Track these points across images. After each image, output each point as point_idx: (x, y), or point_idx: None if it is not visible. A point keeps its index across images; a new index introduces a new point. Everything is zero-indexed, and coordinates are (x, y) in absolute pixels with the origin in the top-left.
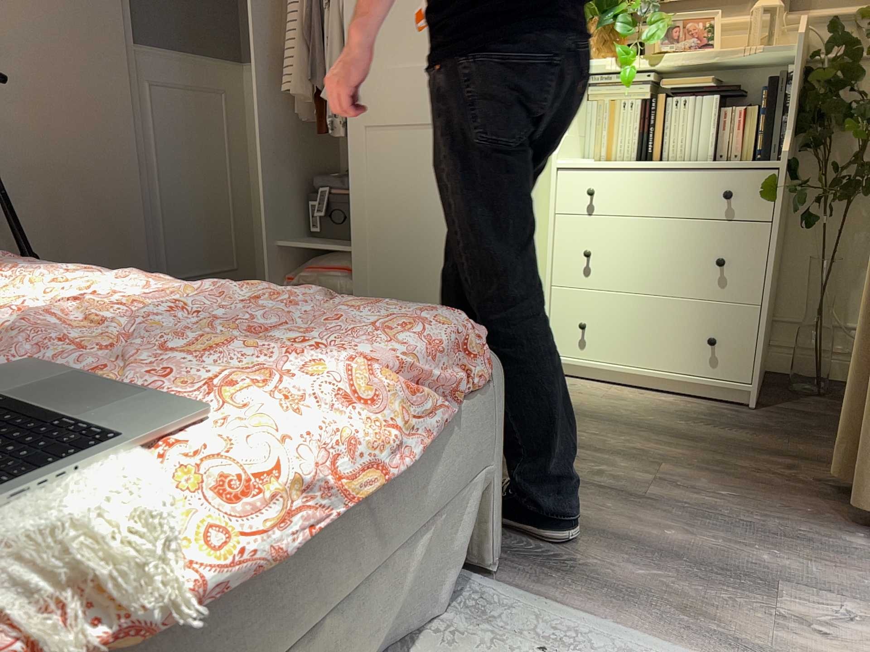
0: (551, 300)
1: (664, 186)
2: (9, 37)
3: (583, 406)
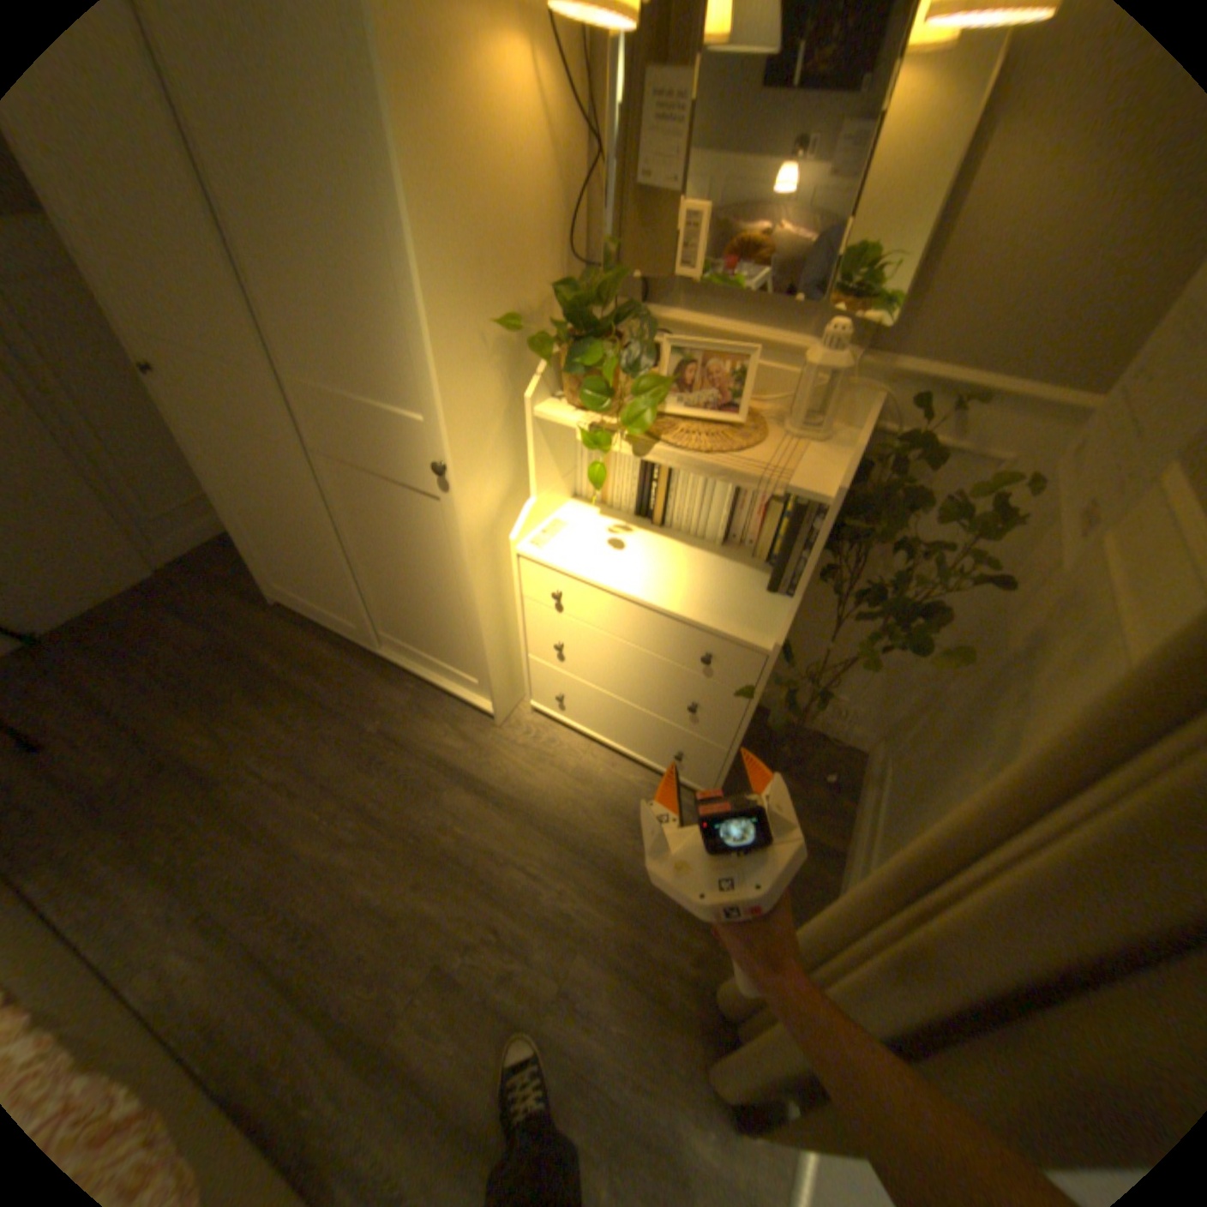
0: (528, 664)
1: (638, 618)
2: None
3: (546, 795)
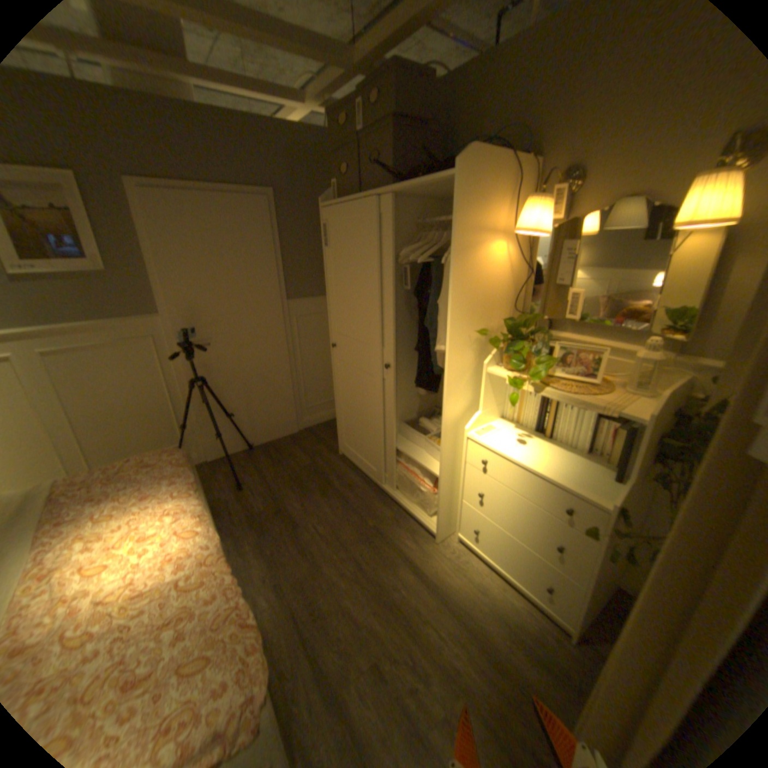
0: (460, 506)
1: (529, 481)
2: (219, 314)
3: (457, 592)
